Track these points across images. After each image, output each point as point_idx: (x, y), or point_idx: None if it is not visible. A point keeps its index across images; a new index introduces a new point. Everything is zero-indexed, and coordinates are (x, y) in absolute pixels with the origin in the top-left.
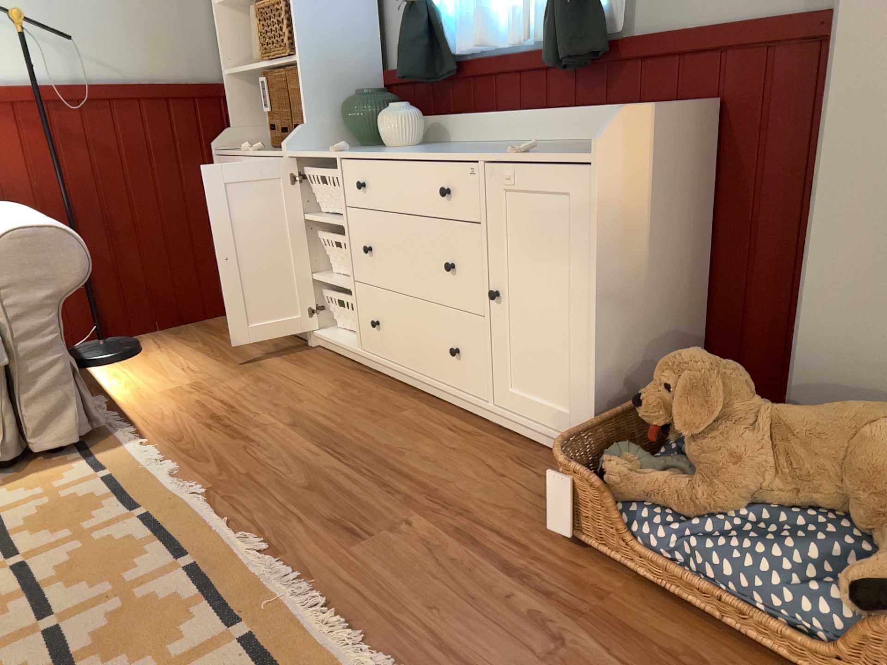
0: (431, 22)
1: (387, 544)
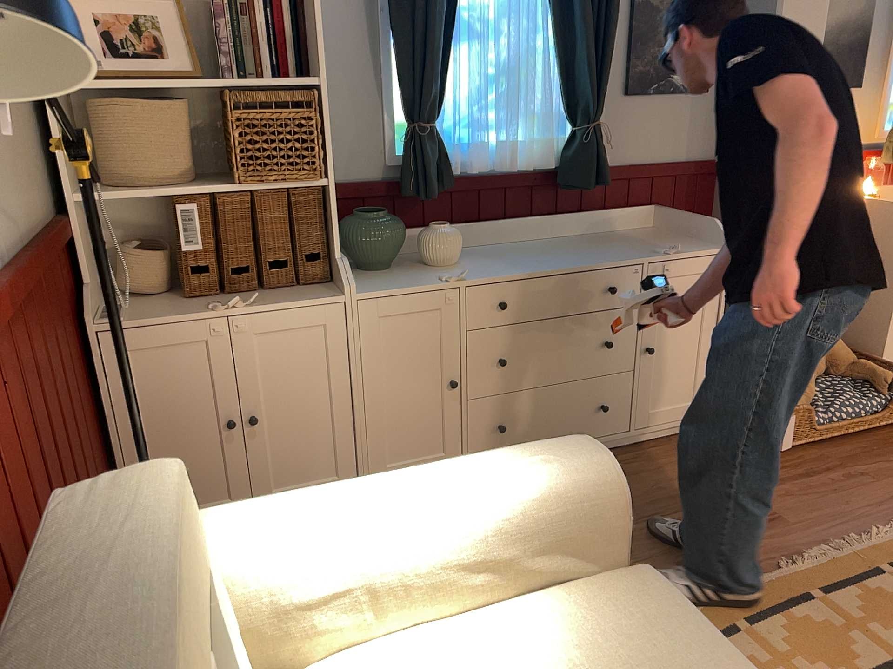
0: (441, 144)
1: (784, 510)
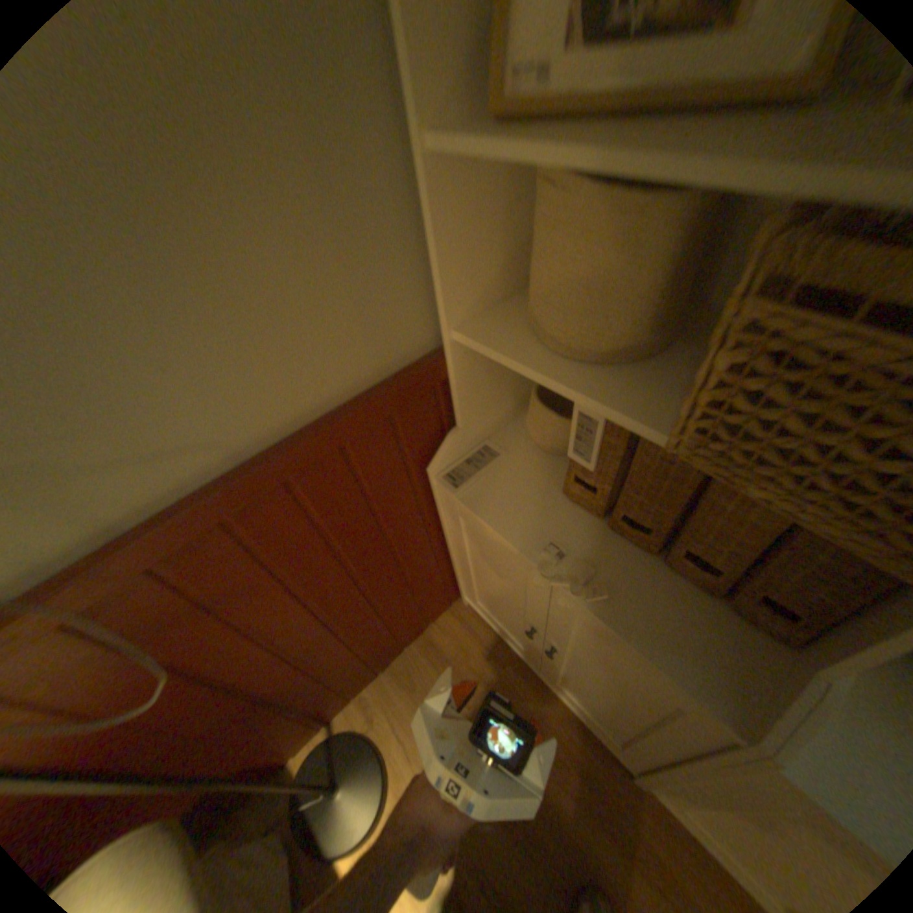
0: None
1: None
